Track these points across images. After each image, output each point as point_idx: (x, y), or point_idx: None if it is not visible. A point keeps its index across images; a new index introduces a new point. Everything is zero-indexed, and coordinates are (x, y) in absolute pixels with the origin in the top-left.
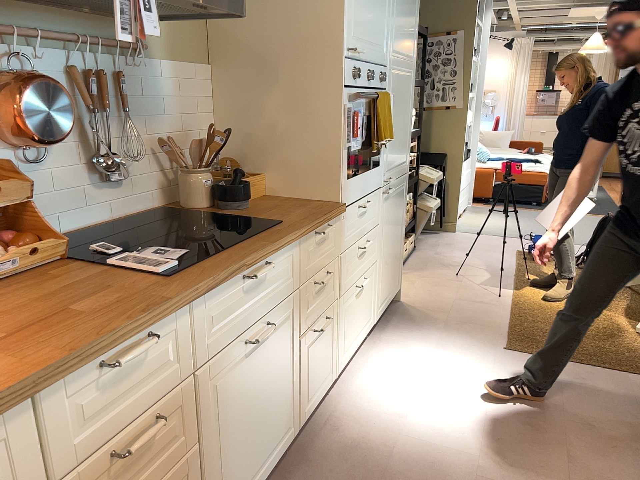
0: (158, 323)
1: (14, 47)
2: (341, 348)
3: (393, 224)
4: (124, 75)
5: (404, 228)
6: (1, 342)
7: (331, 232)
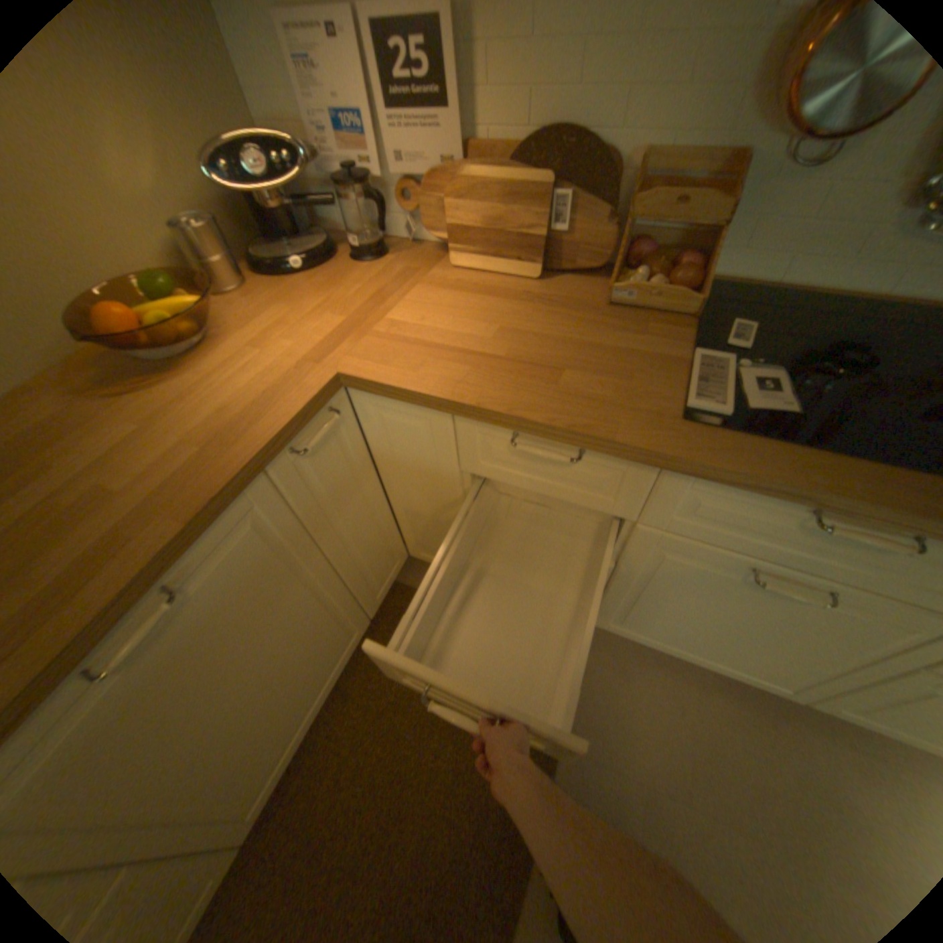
0: (597, 450)
1: None
2: None
3: None
4: None
5: None
6: (496, 359)
7: None
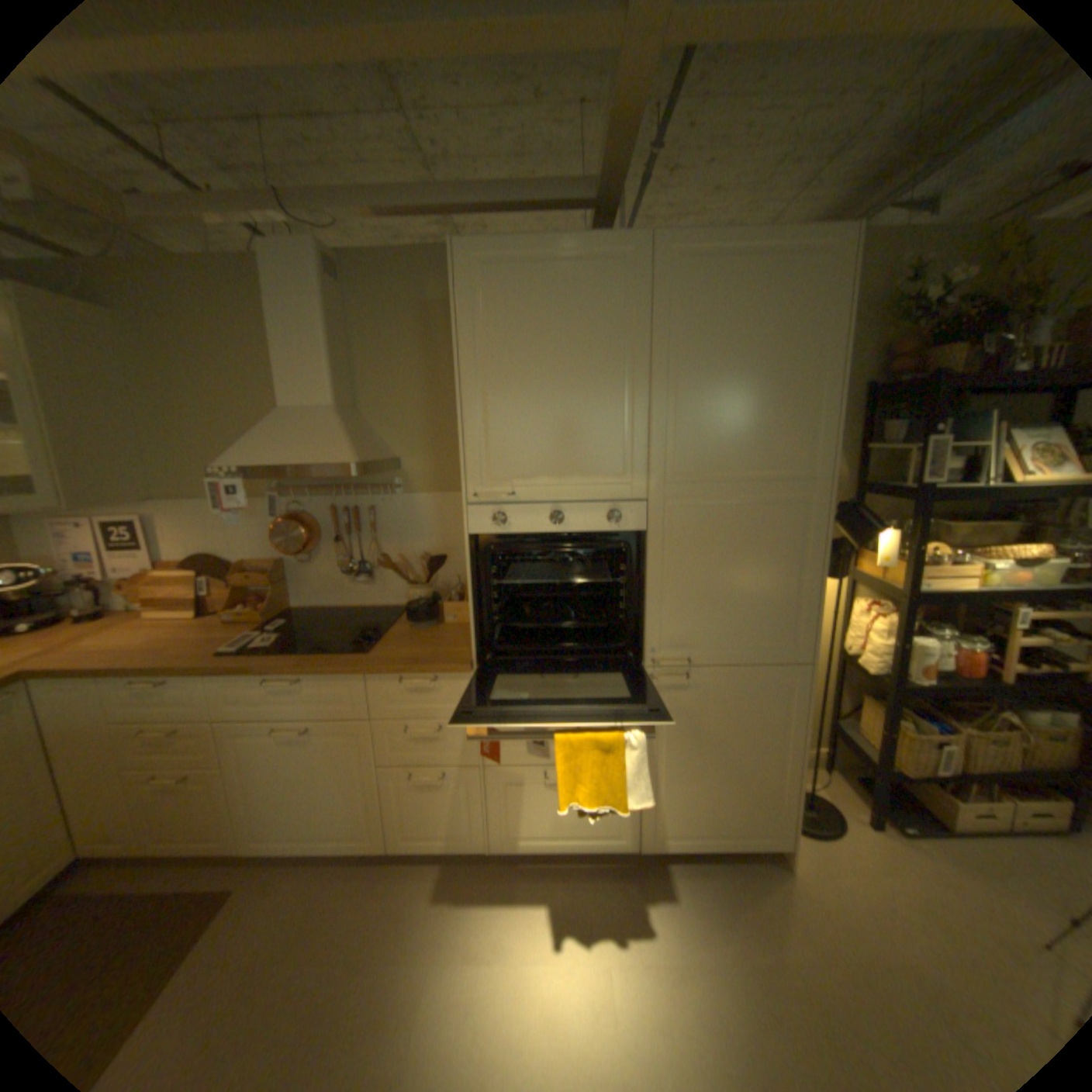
0: (166, 679)
1: (293, 498)
2: (499, 827)
3: (717, 734)
4: (370, 509)
5: (801, 757)
6: (131, 653)
7: (449, 688)
